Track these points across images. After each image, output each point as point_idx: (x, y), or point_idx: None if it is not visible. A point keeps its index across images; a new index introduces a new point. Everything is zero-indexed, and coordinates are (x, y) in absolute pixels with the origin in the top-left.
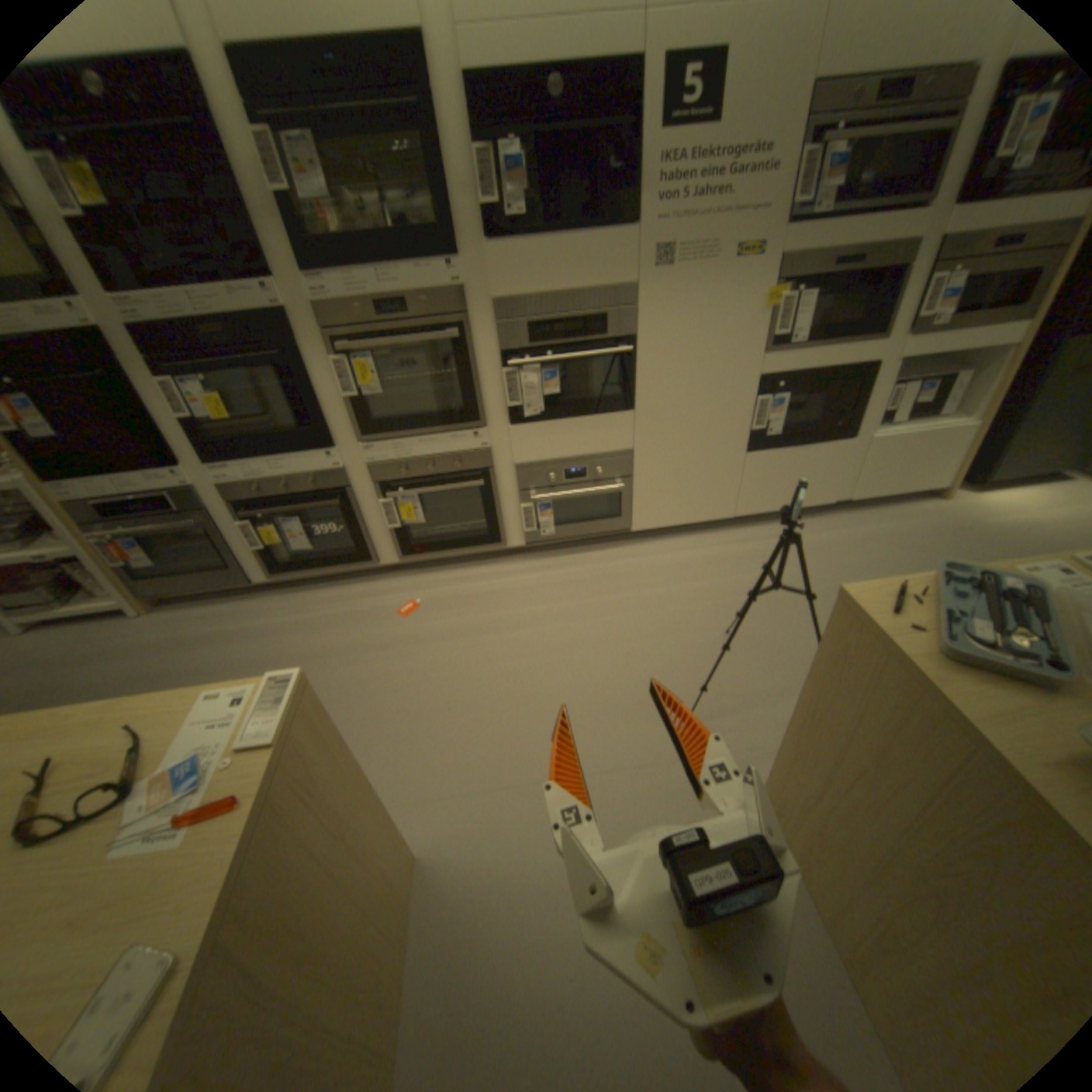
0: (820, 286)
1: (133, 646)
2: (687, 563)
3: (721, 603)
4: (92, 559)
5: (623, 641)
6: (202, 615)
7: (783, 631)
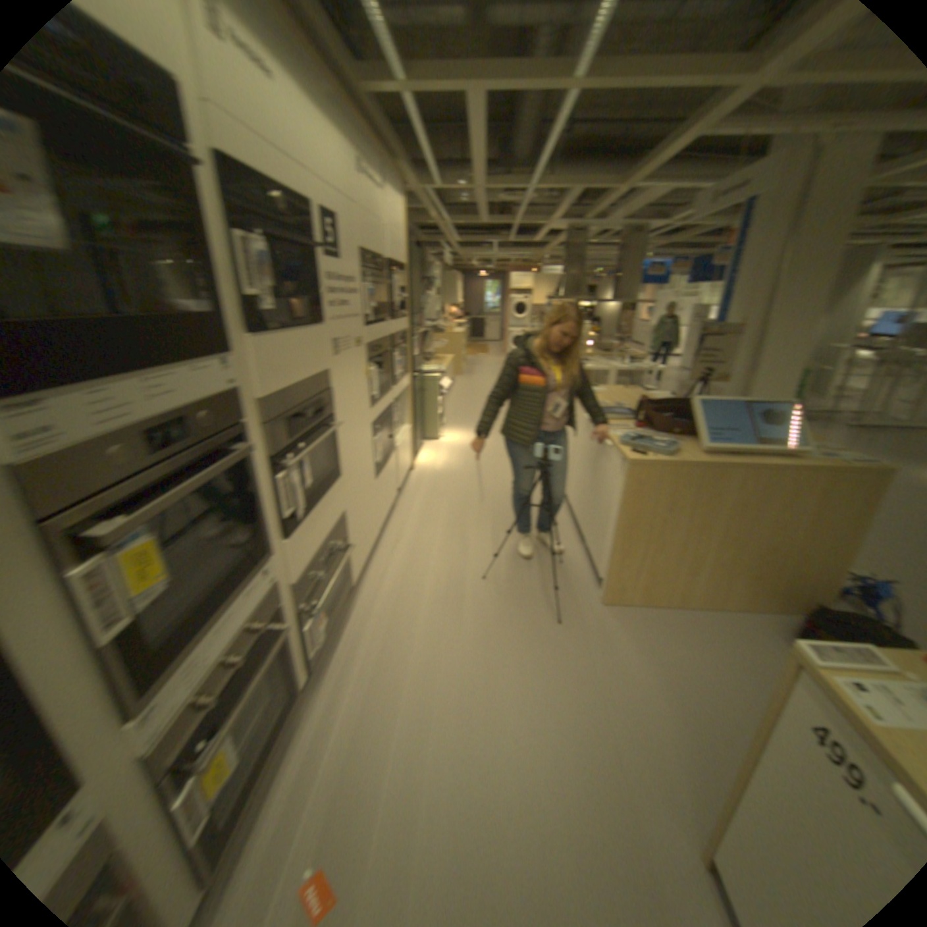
0: (379, 364)
1: None
2: (400, 576)
3: (452, 574)
4: None
5: (470, 638)
6: None
7: (487, 559)
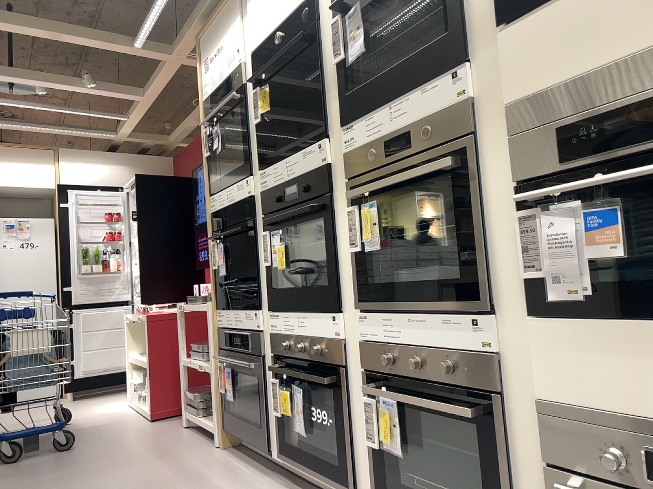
0: None
1: (187, 462)
2: None
3: None
4: (216, 377)
5: None
6: (236, 466)
7: None
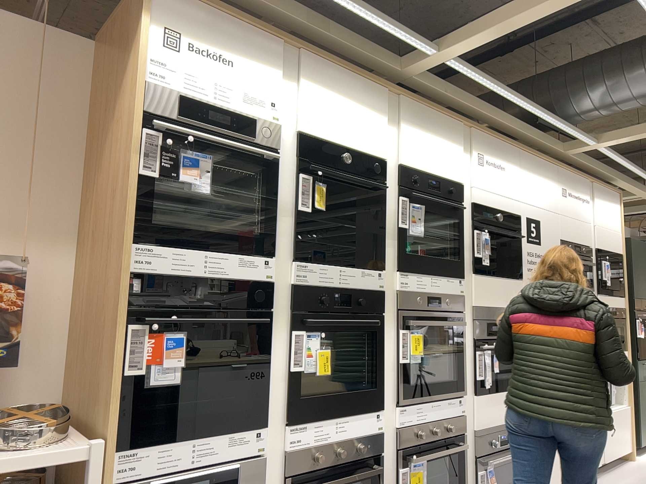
0: None
1: None
2: None
3: None
4: None
5: None
6: None
7: None
